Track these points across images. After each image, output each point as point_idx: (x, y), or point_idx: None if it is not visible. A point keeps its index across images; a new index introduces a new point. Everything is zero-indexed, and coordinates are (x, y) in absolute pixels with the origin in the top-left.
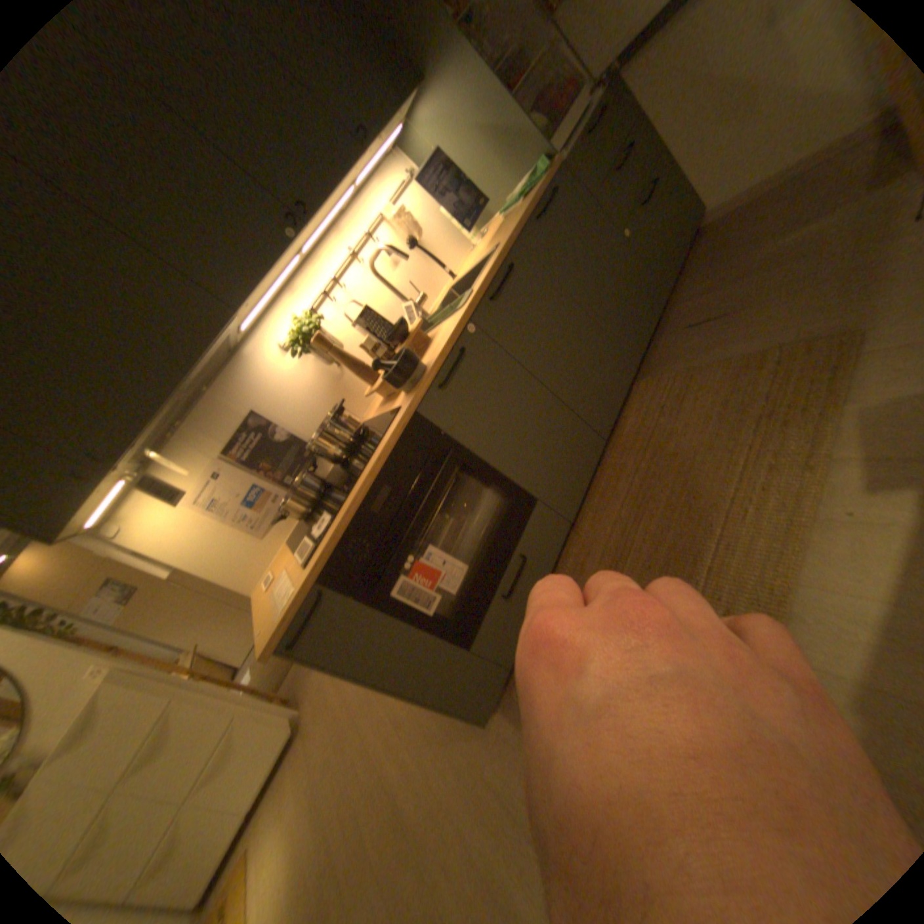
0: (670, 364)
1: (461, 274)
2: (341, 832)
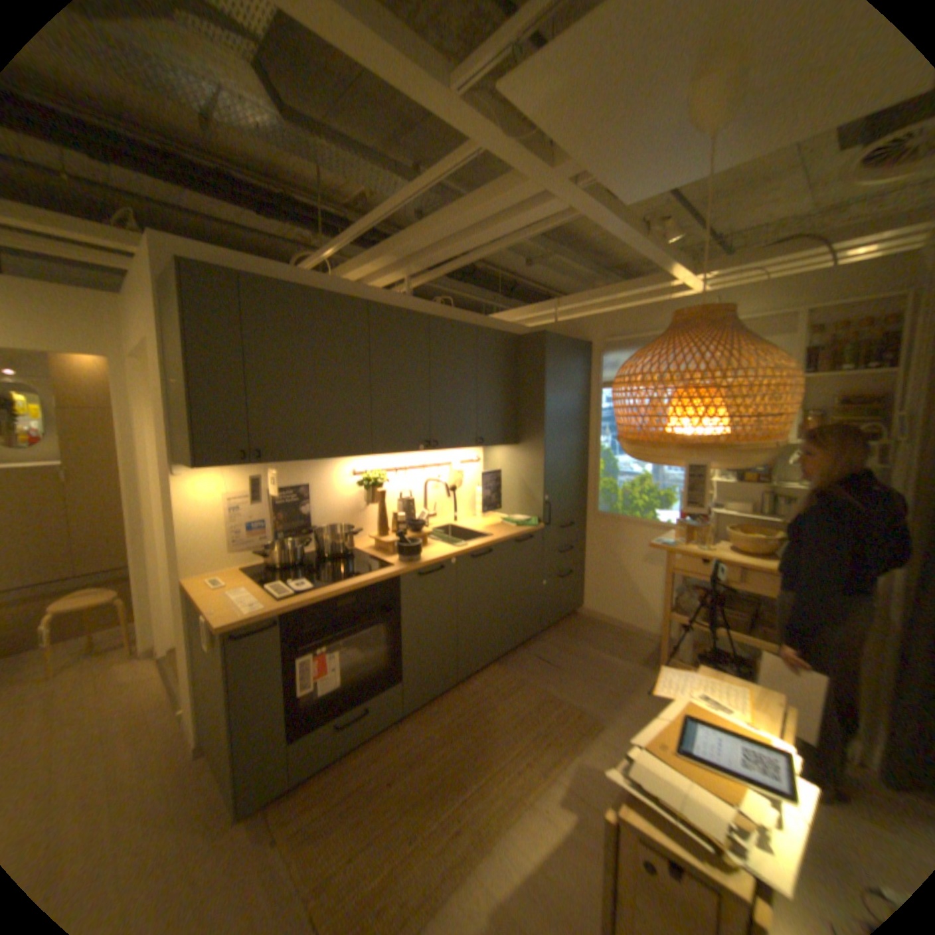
0: (517, 671)
1: (461, 527)
2: None
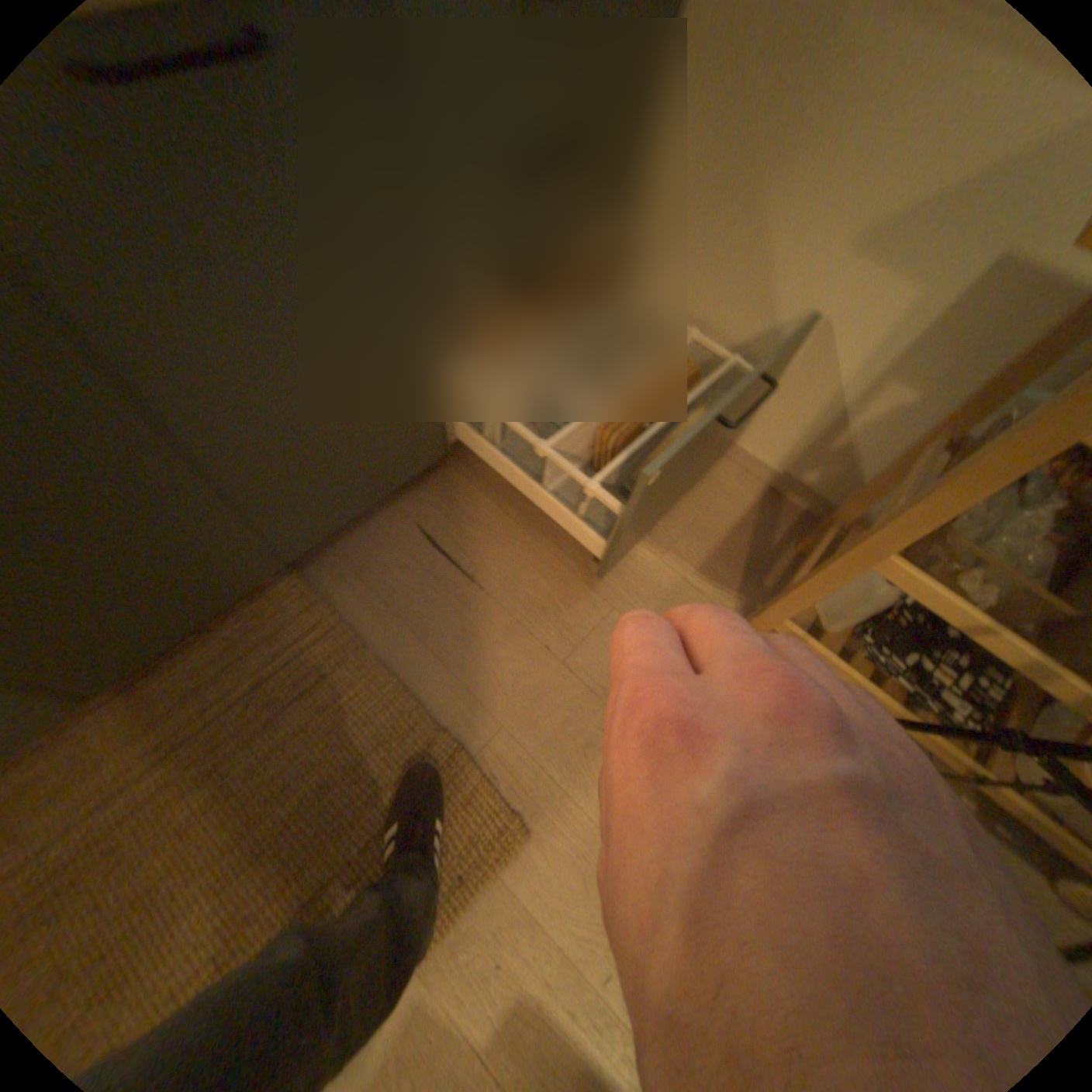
0: (351, 592)
1: None
2: None
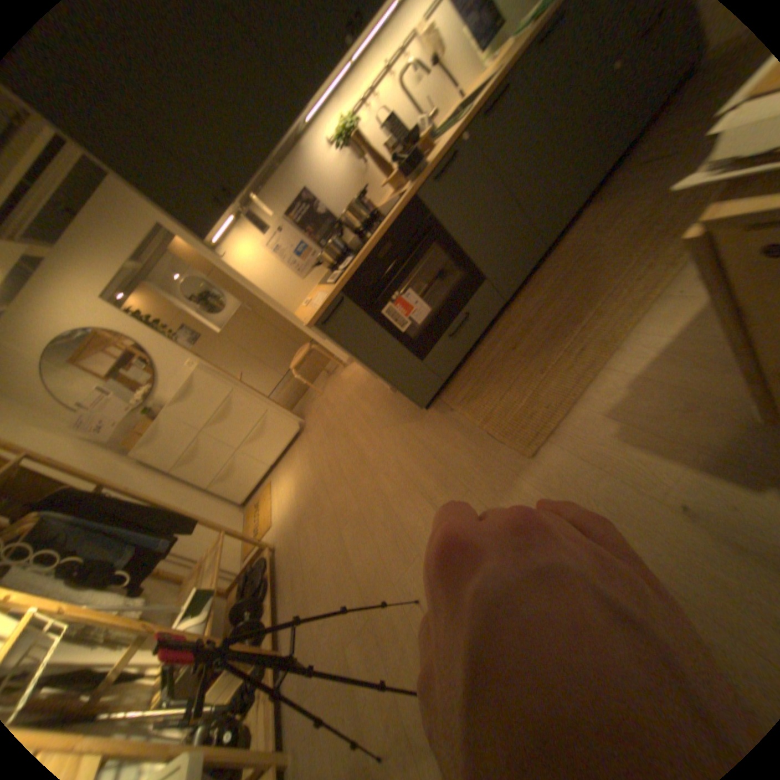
0: (617, 194)
1: (469, 93)
2: (328, 468)
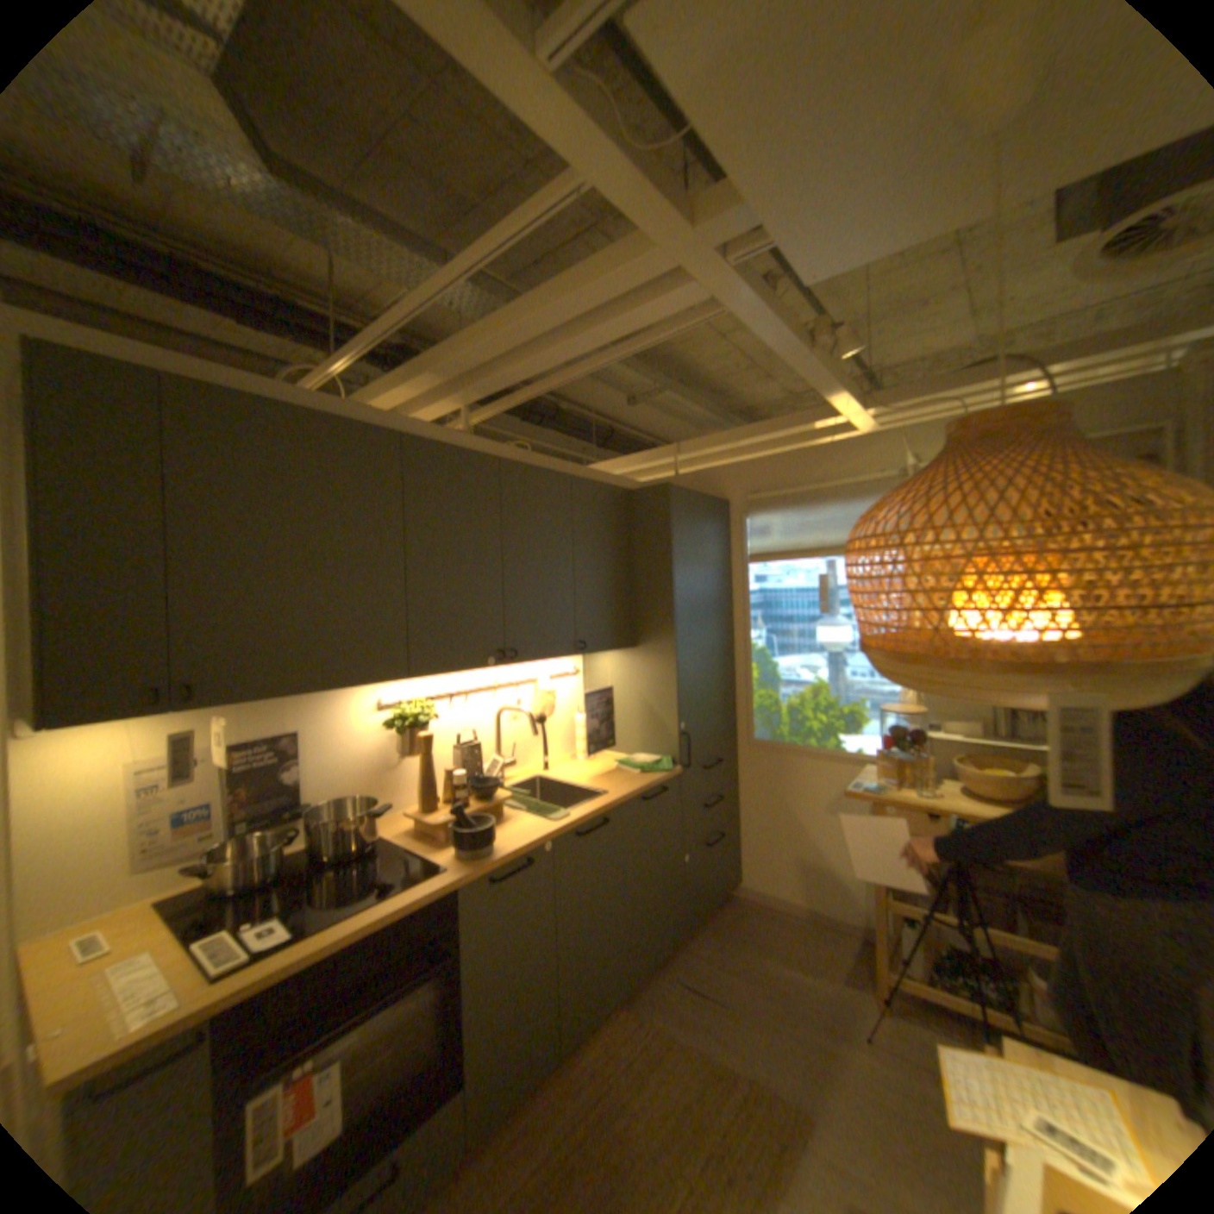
0: (657, 1020)
1: (557, 782)
2: None
